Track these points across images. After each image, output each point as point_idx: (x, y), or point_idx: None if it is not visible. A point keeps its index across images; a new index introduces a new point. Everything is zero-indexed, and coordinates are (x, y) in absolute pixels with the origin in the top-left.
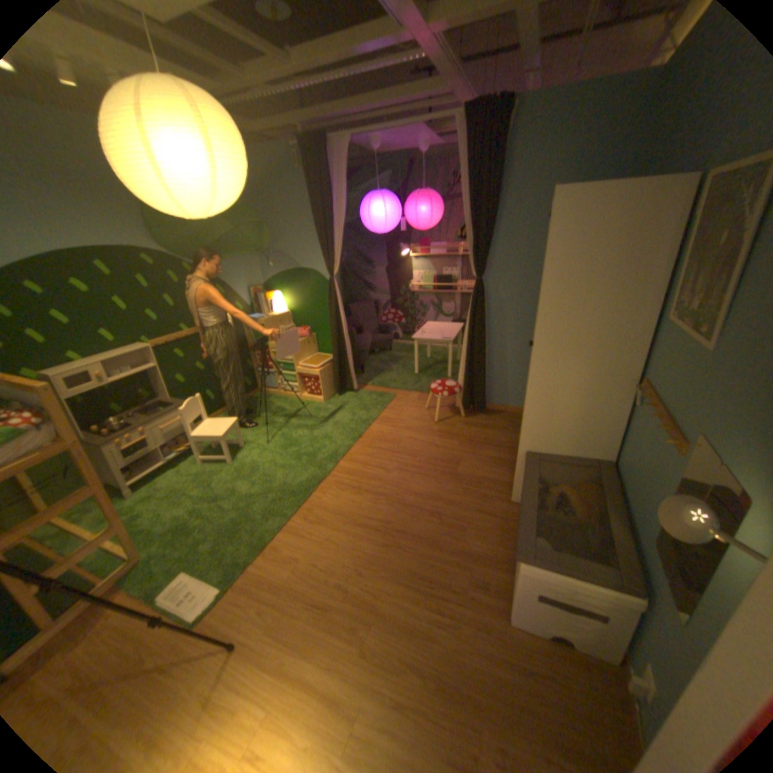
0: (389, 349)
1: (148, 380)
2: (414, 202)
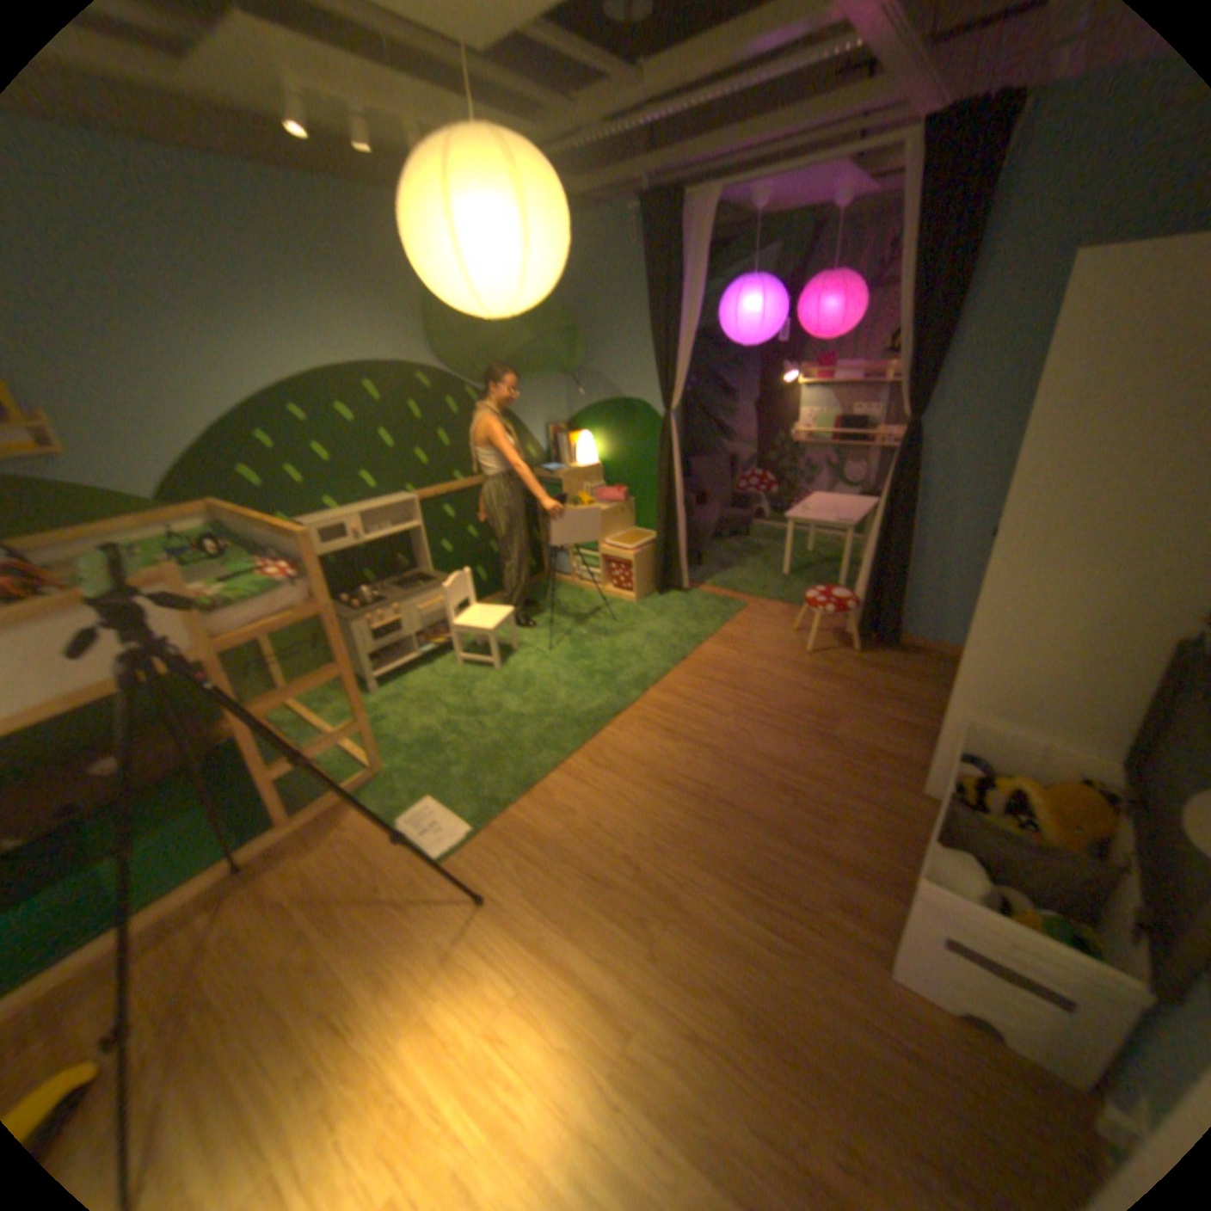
0: (745, 534)
1: (408, 543)
2: (815, 292)
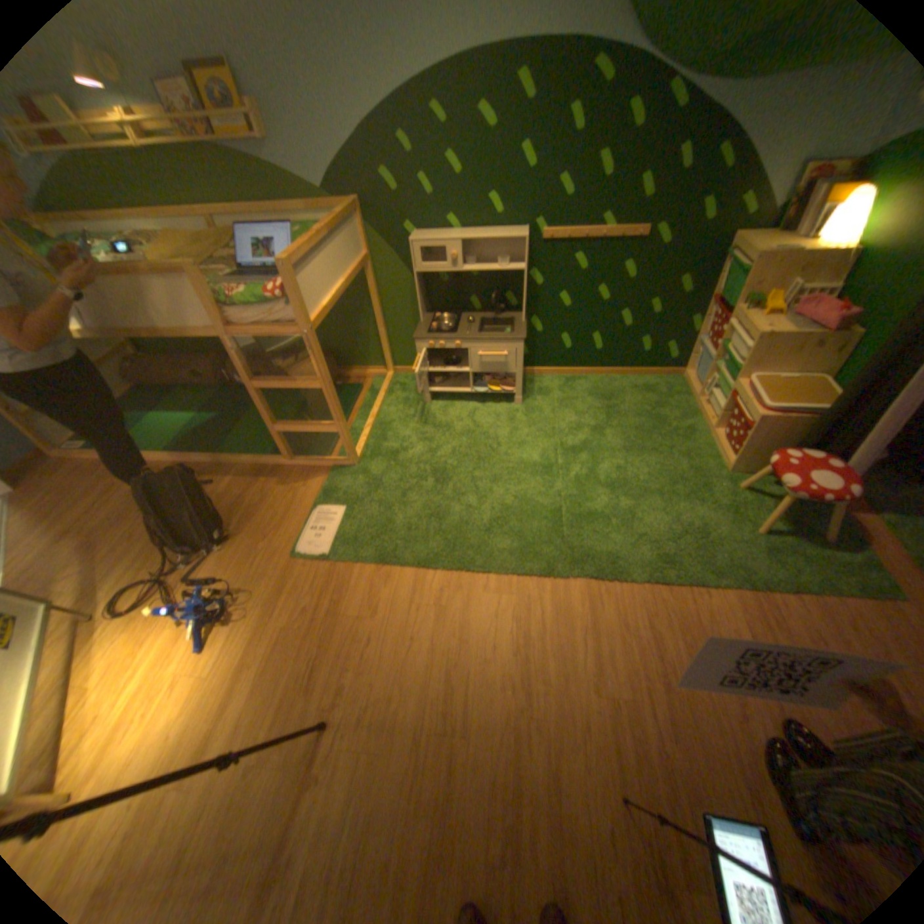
0: None
1: (521, 283)
2: None
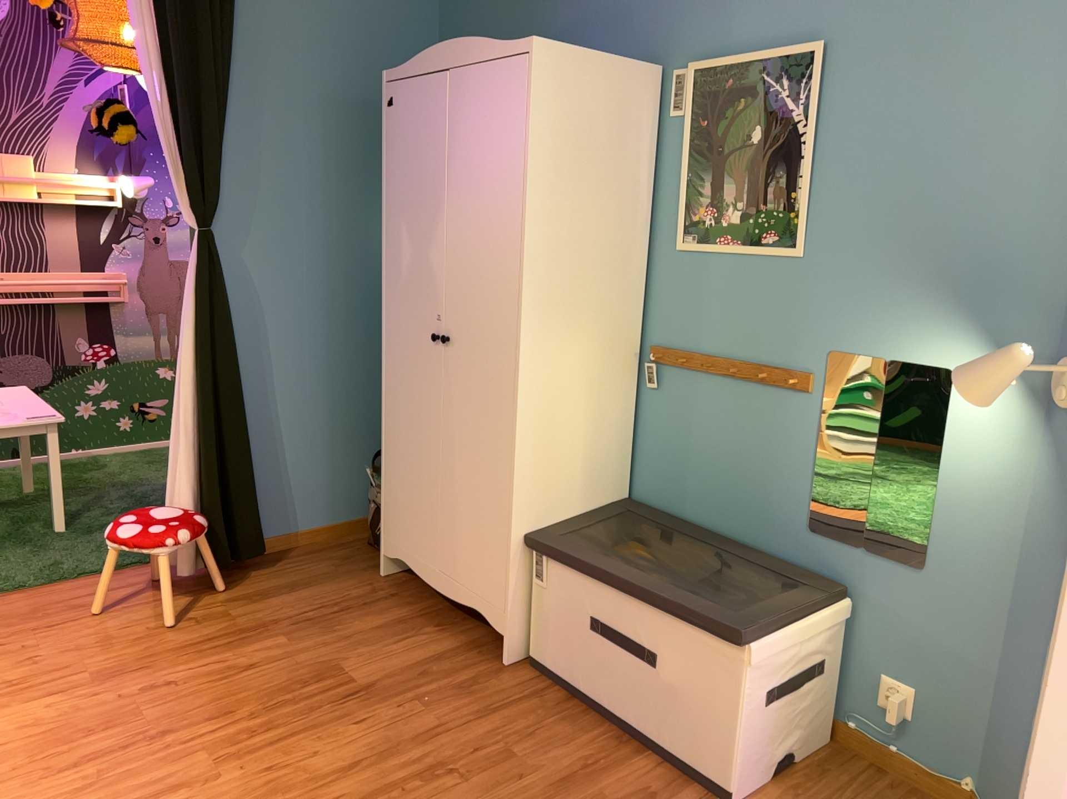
0: None
1: None
2: None
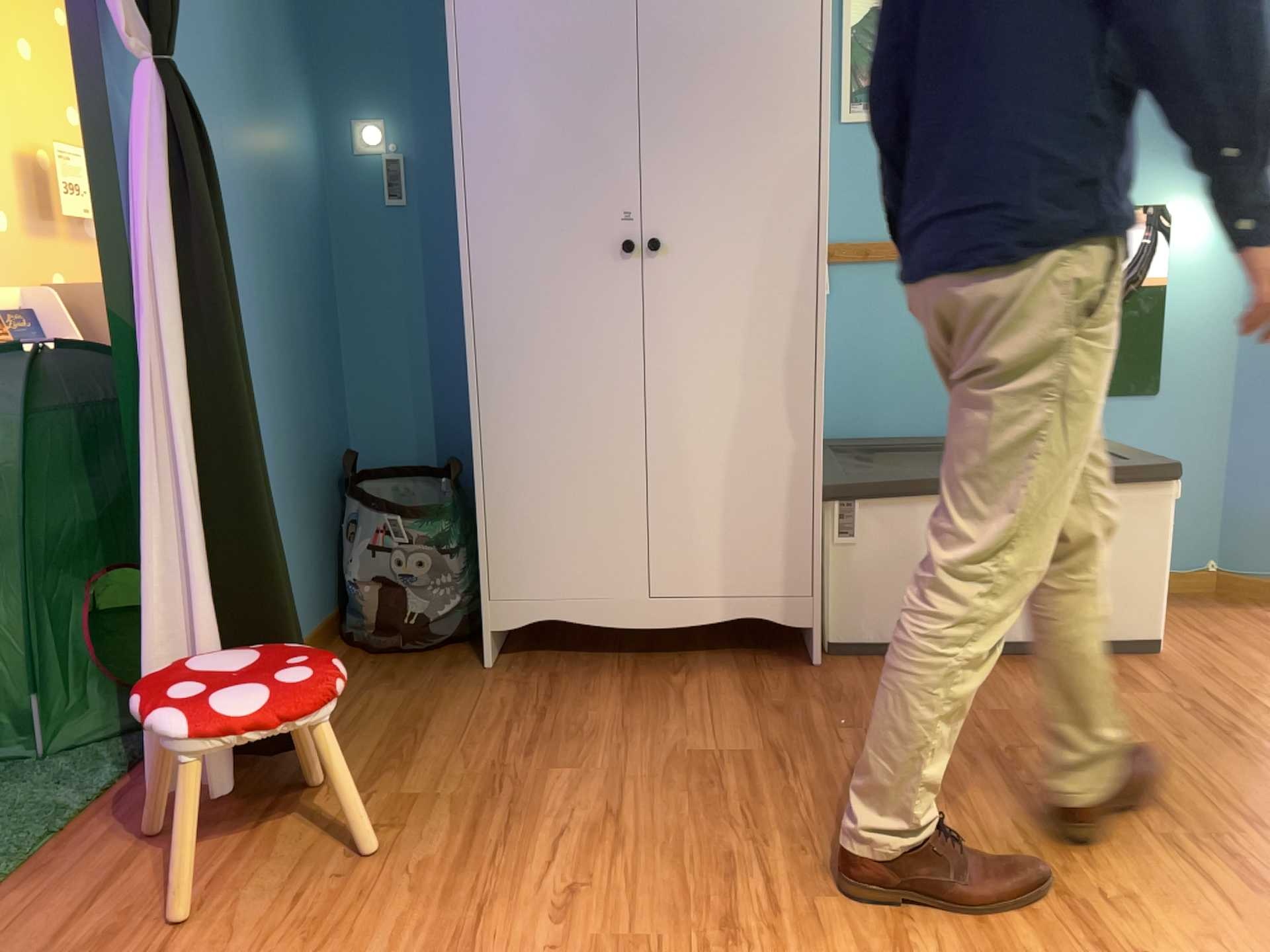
0: None
1: None
2: None
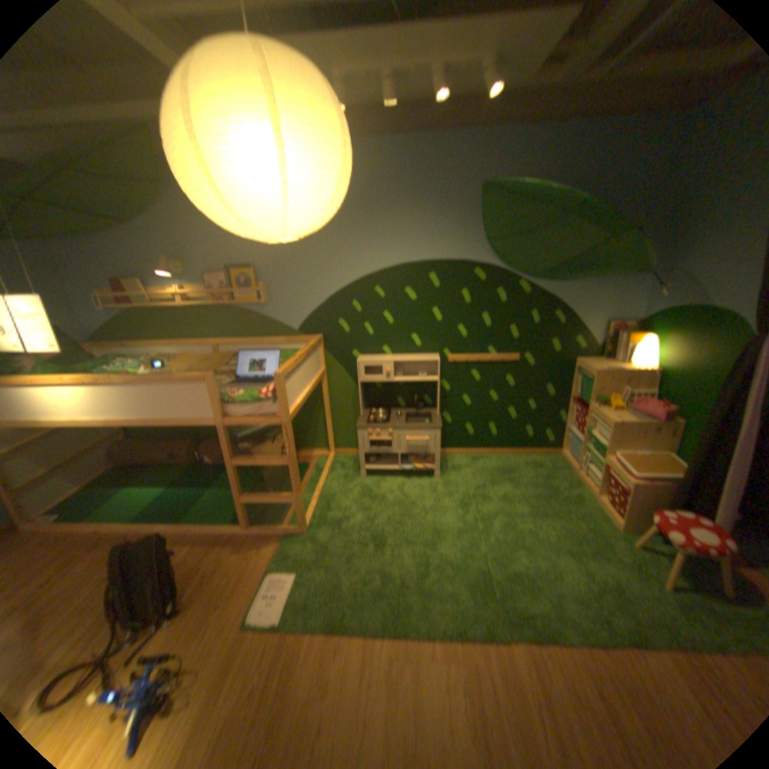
0: None
1: (434, 388)
2: None
